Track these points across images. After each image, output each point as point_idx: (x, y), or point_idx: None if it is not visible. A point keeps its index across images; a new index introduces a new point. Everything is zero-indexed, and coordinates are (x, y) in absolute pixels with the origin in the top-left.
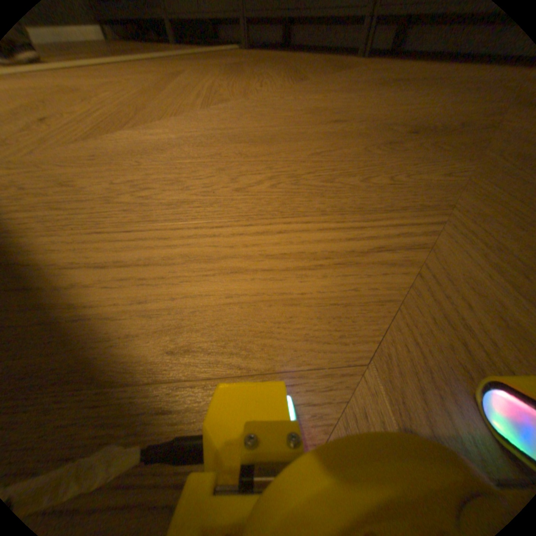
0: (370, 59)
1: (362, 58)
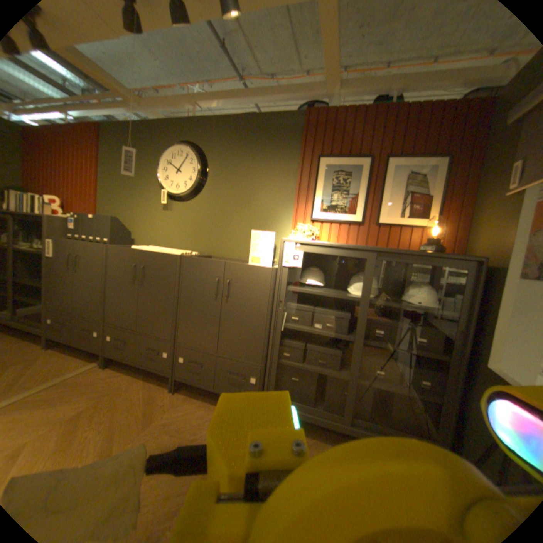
0: (172, 398)
1: (168, 395)
